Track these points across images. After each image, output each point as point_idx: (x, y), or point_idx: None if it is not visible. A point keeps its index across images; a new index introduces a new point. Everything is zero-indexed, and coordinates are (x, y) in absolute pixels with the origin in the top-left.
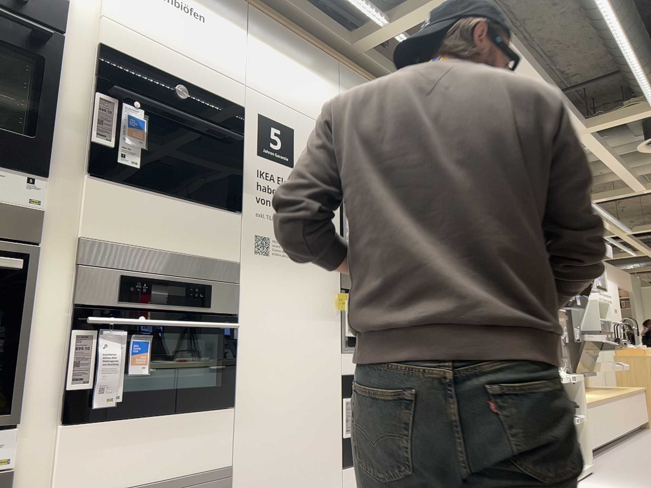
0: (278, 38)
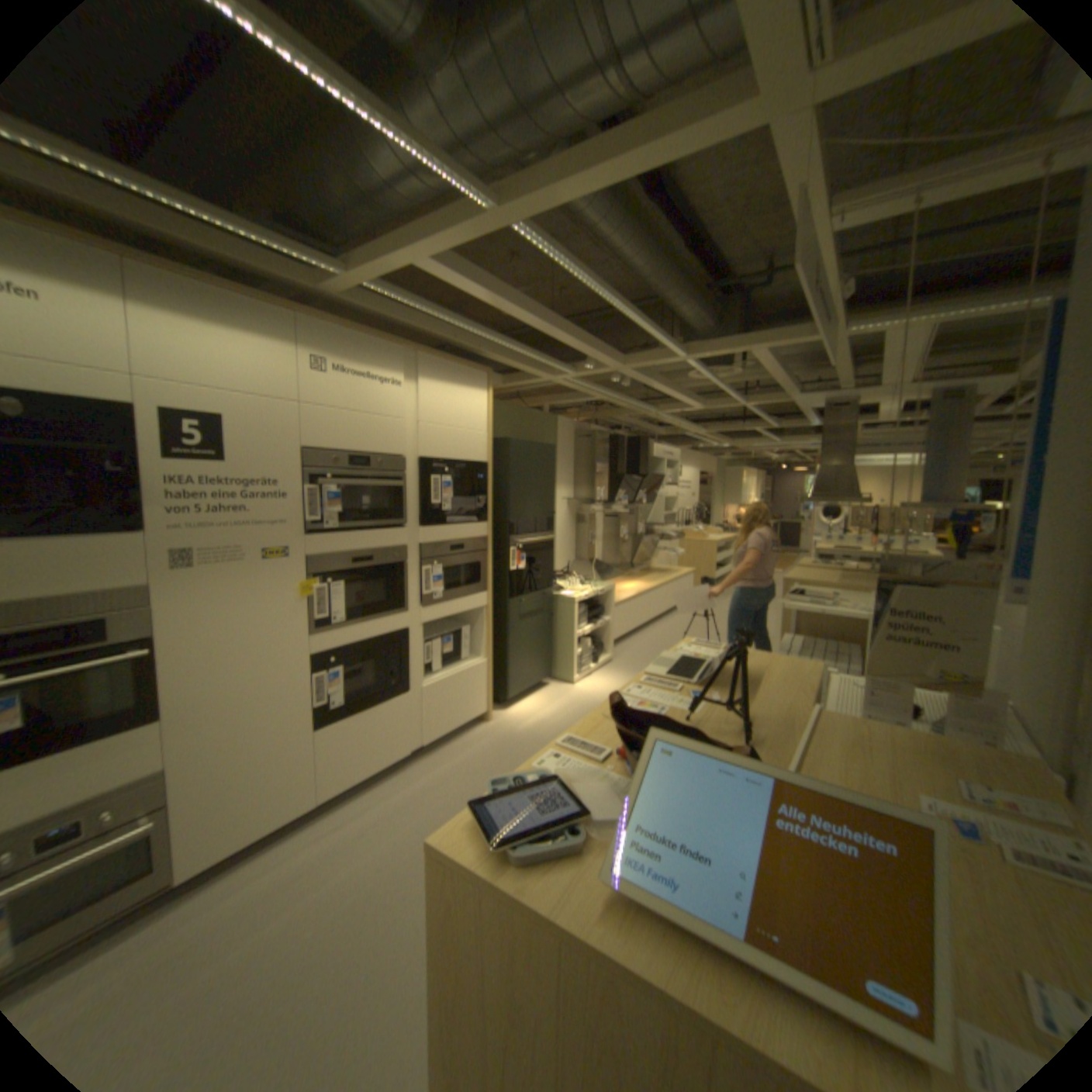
0: (183, 299)
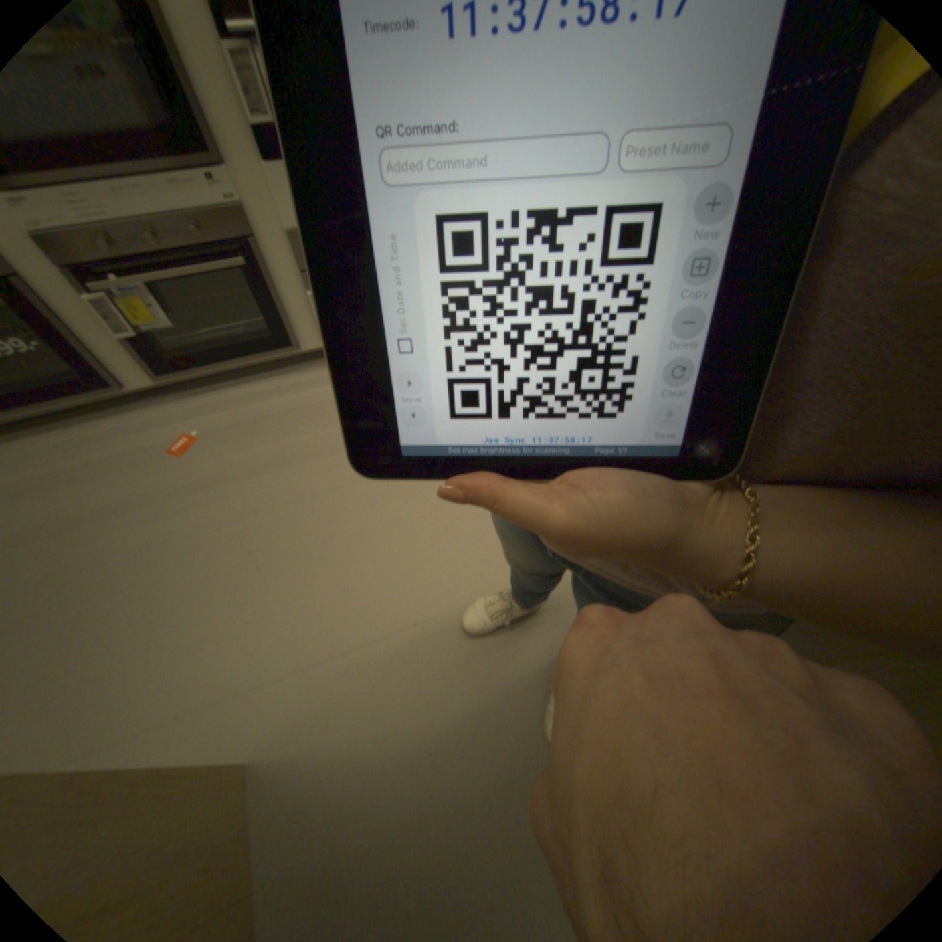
0: None
